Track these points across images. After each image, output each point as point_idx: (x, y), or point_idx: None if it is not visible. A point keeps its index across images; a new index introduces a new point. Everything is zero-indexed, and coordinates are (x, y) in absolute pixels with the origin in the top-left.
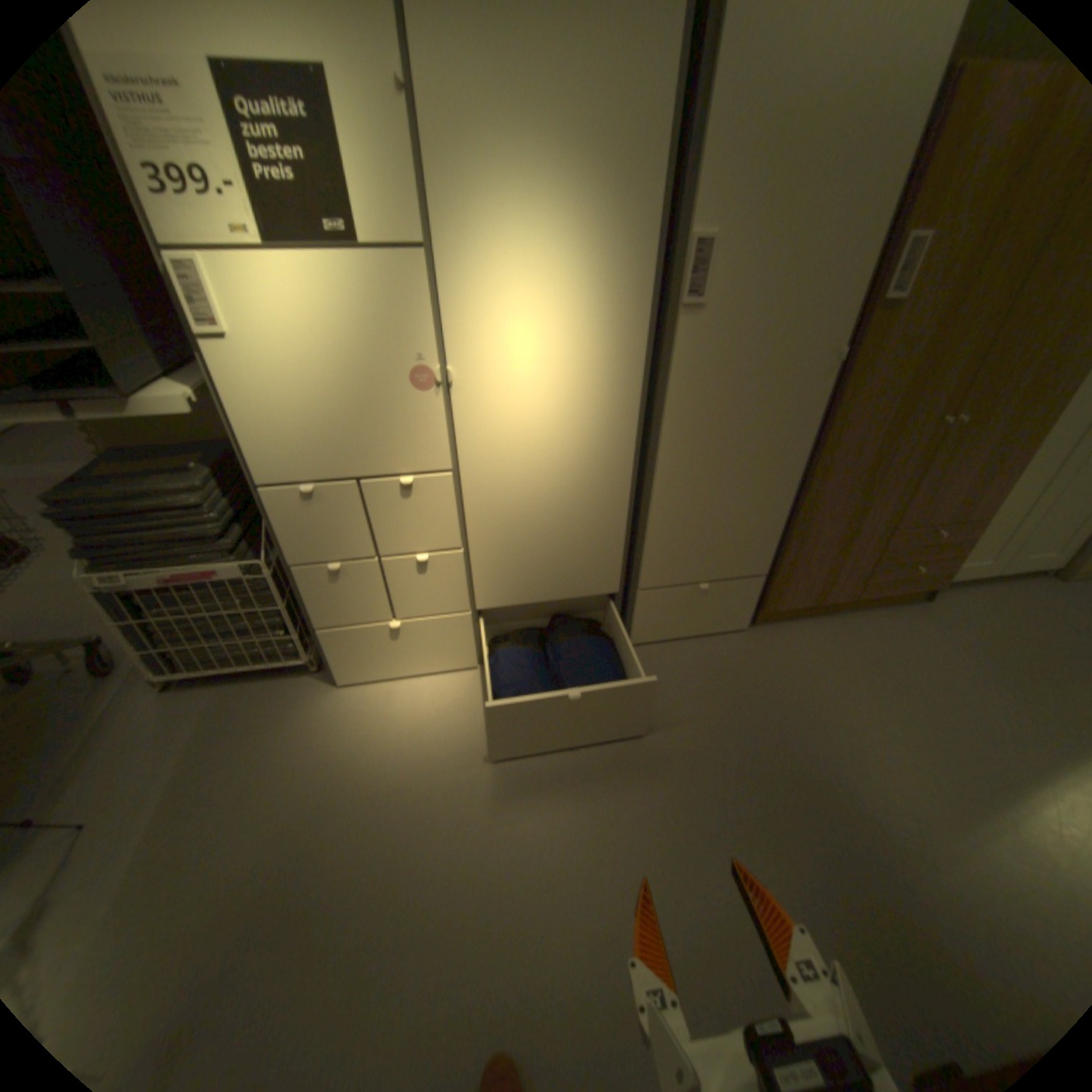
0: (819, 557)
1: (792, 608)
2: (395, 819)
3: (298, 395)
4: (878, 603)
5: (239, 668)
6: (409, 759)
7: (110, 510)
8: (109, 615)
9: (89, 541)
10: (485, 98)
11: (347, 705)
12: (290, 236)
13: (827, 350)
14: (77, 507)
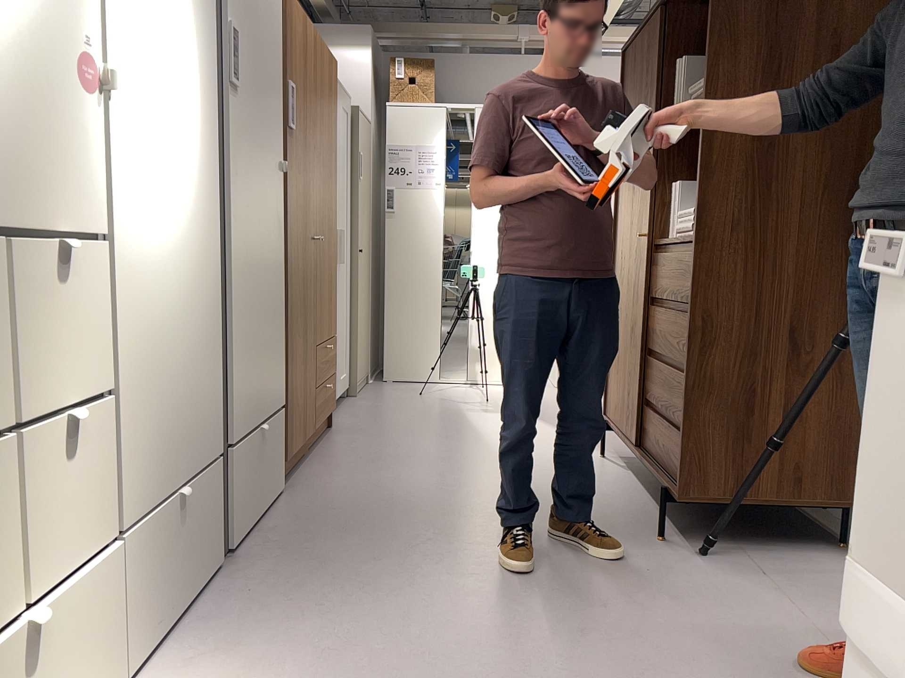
0: (297, 379)
1: (295, 449)
2: None
3: None
4: (315, 436)
5: None
6: None
7: None
8: None
9: None
10: None
11: None
12: None
13: (277, 159)
14: None
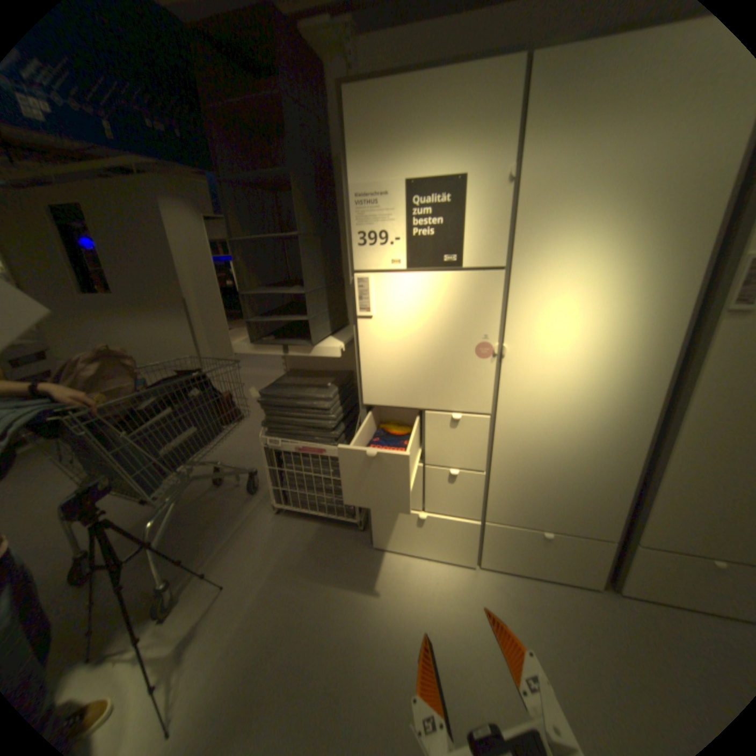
0: None
1: None
2: (399, 678)
3: (401, 353)
4: None
5: (319, 513)
6: (415, 628)
7: (285, 403)
8: (266, 461)
9: (271, 418)
10: (569, 177)
11: (377, 563)
12: (421, 264)
13: None
14: (272, 399)
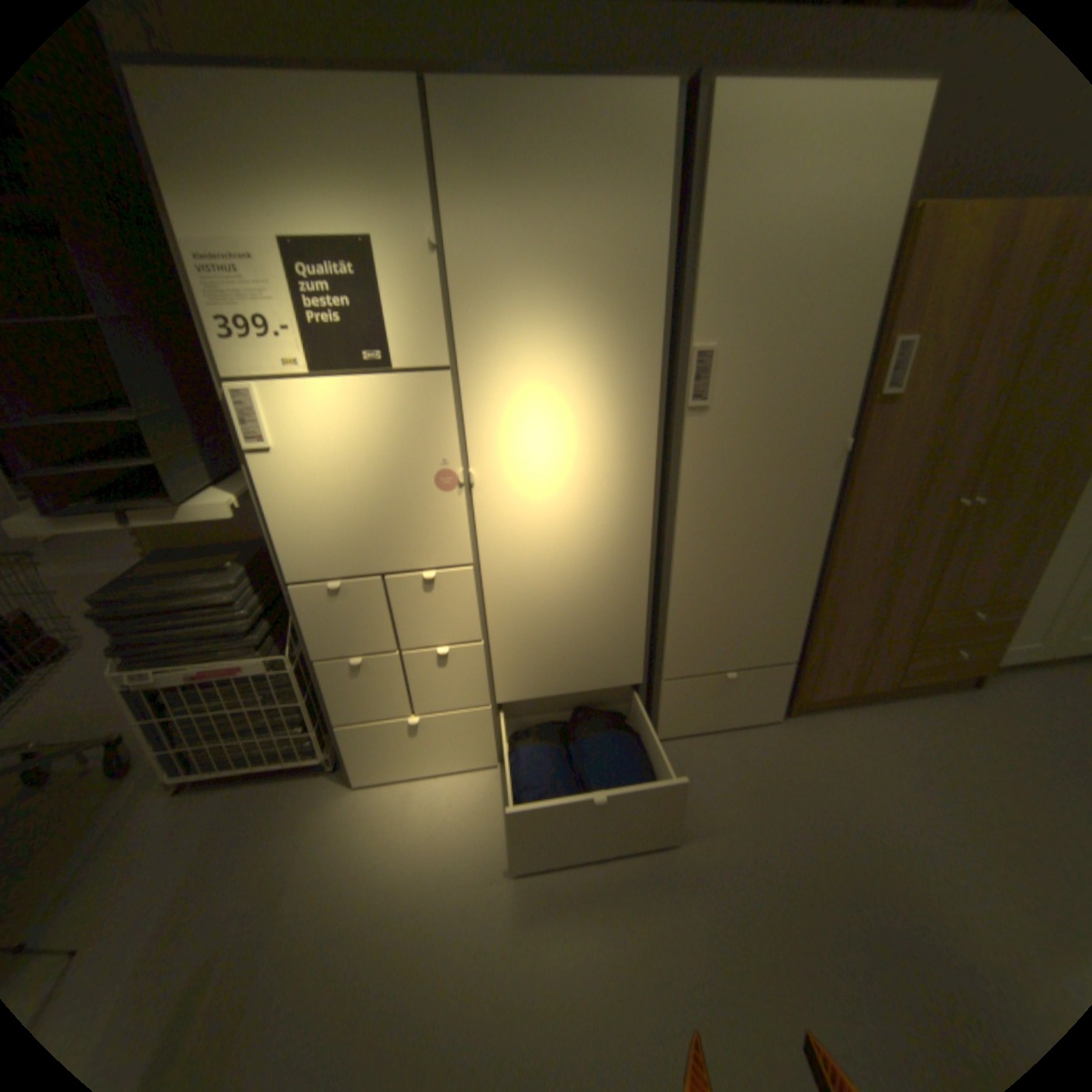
0: (851, 643)
1: (828, 698)
2: (406, 947)
3: (331, 499)
4: (922, 691)
5: (253, 768)
6: (424, 873)
7: (148, 608)
8: (132, 713)
9: (124, 639)
10: (504, 251)
11: (360, 809)
12: (333, 365)
13: (832, 441)
14: (118, 606)
